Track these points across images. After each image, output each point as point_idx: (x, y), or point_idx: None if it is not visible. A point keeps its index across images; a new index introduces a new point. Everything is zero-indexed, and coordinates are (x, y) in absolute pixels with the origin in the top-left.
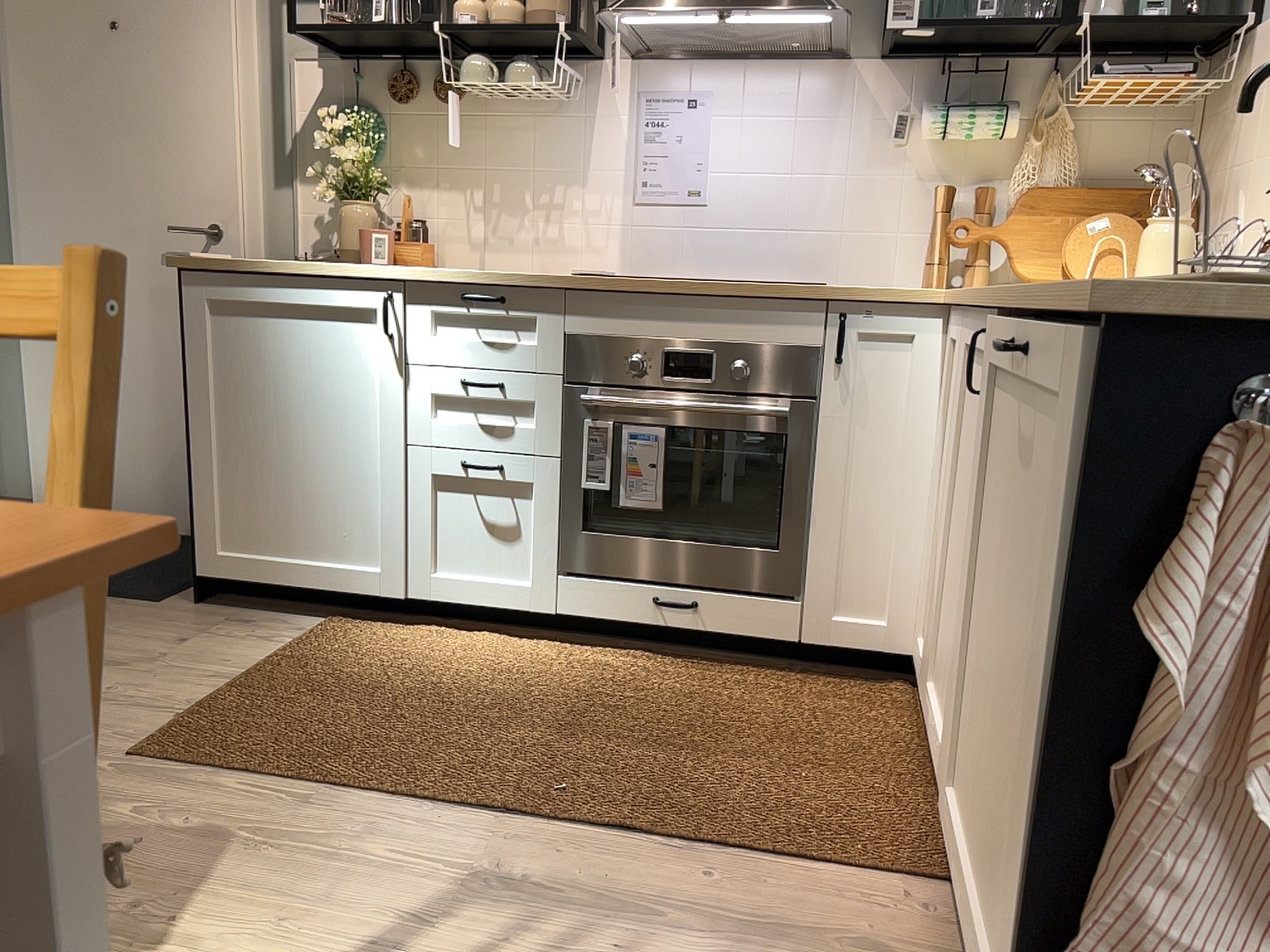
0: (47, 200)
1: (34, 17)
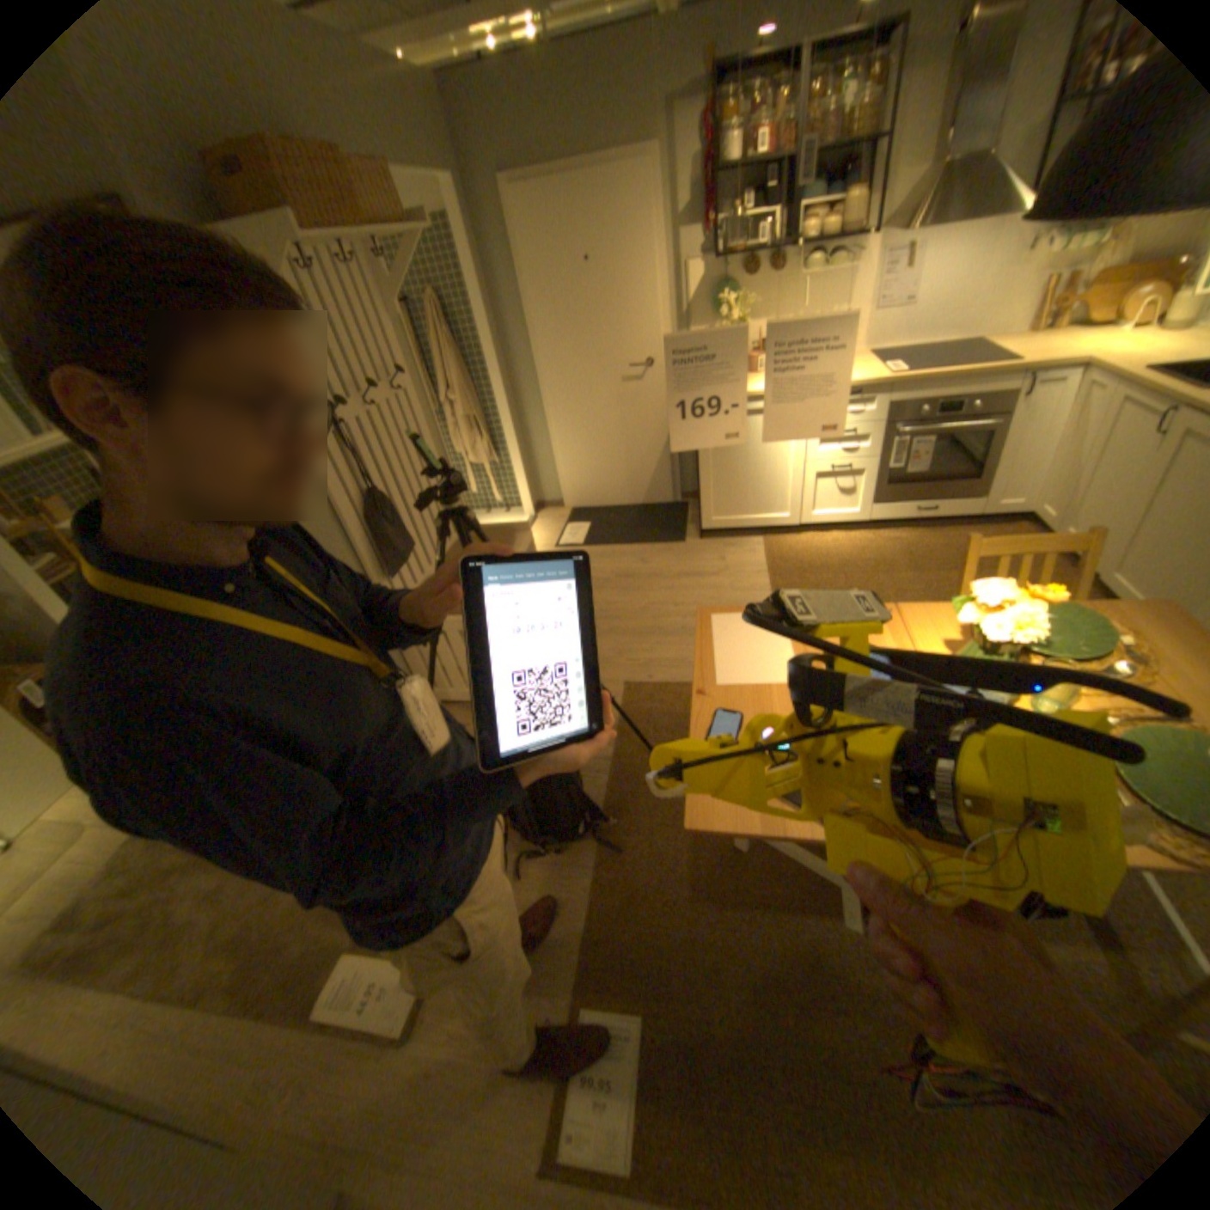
0: (559, 360)
1: (541, 262)
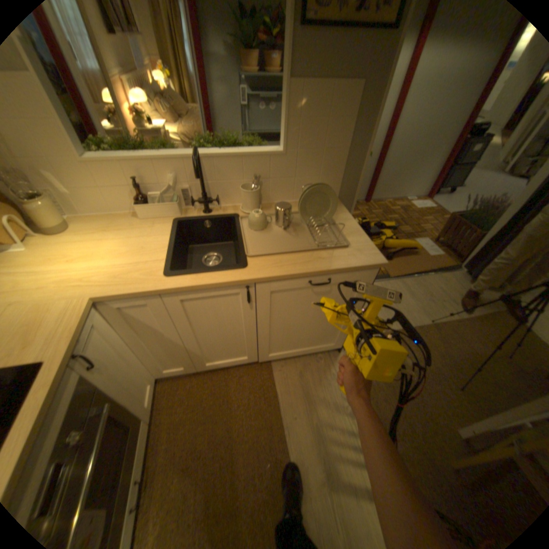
0: None
1: None
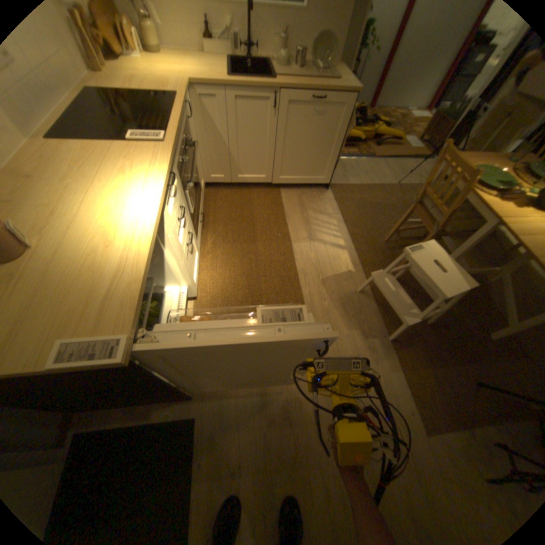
0: None
1: None
